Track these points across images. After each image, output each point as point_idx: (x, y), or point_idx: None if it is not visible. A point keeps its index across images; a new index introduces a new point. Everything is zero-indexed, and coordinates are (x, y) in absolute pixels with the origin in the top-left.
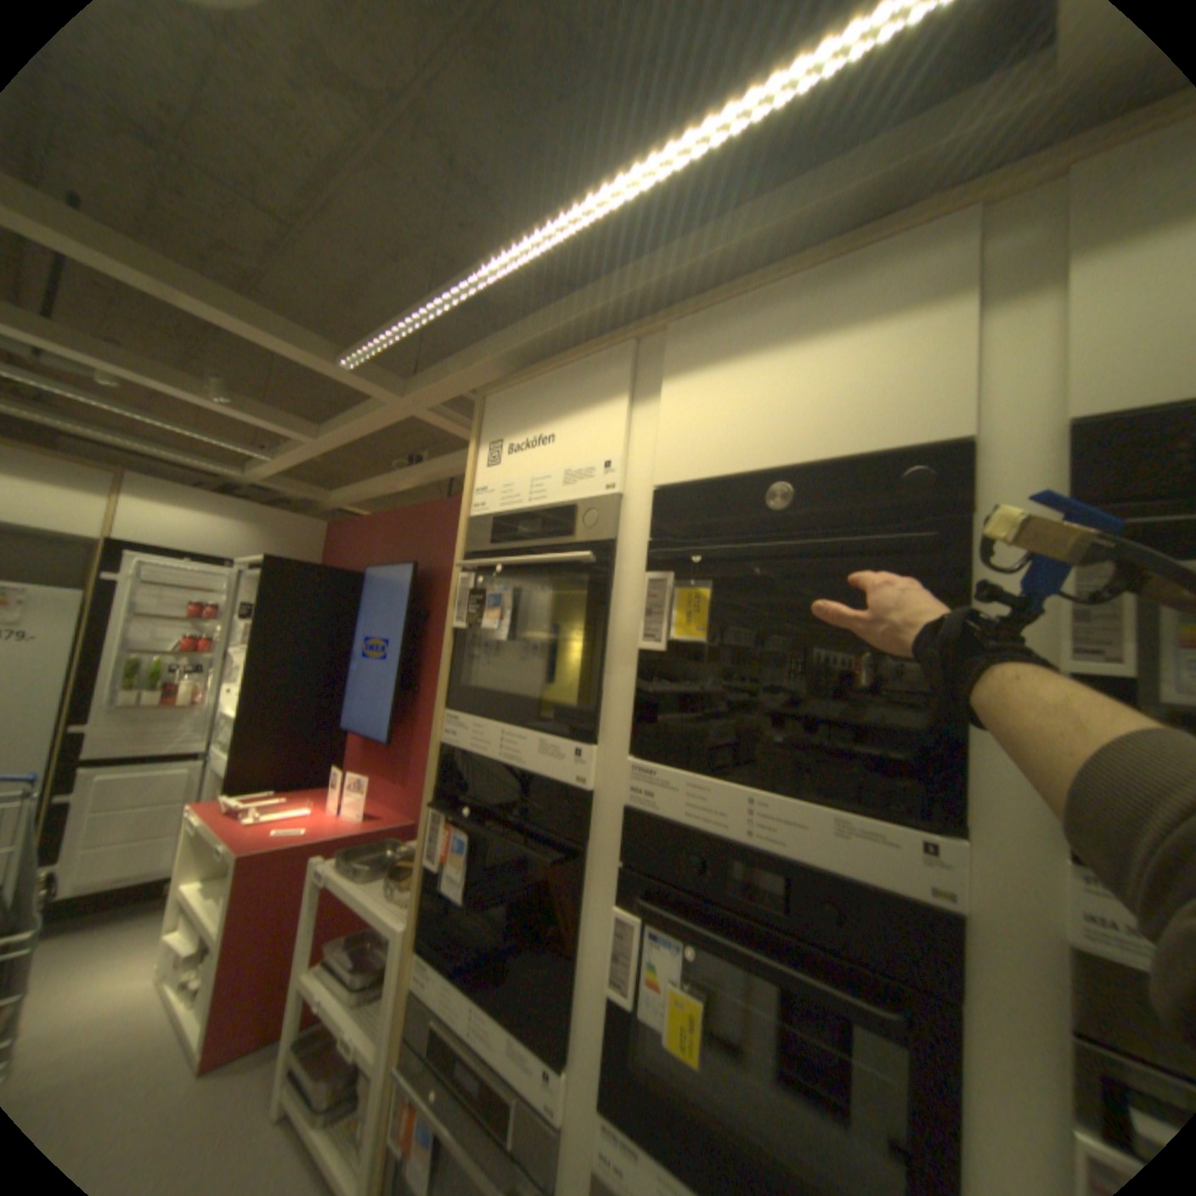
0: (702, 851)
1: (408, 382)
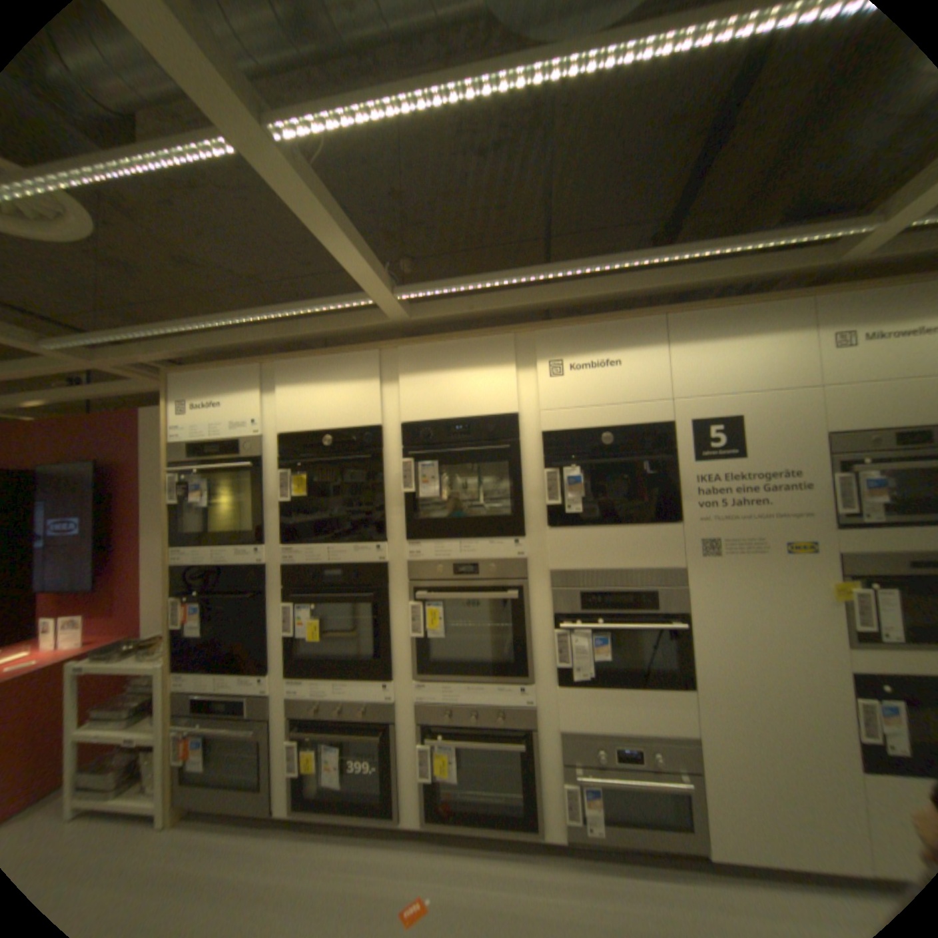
0: (312, 573)
1: (93, 352)
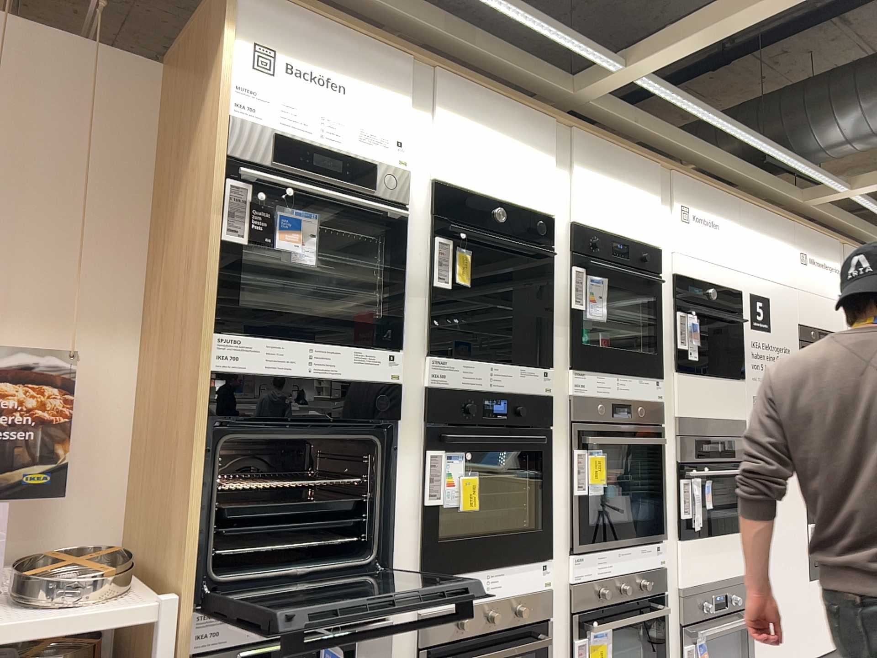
0: (470, 397)
1: None
